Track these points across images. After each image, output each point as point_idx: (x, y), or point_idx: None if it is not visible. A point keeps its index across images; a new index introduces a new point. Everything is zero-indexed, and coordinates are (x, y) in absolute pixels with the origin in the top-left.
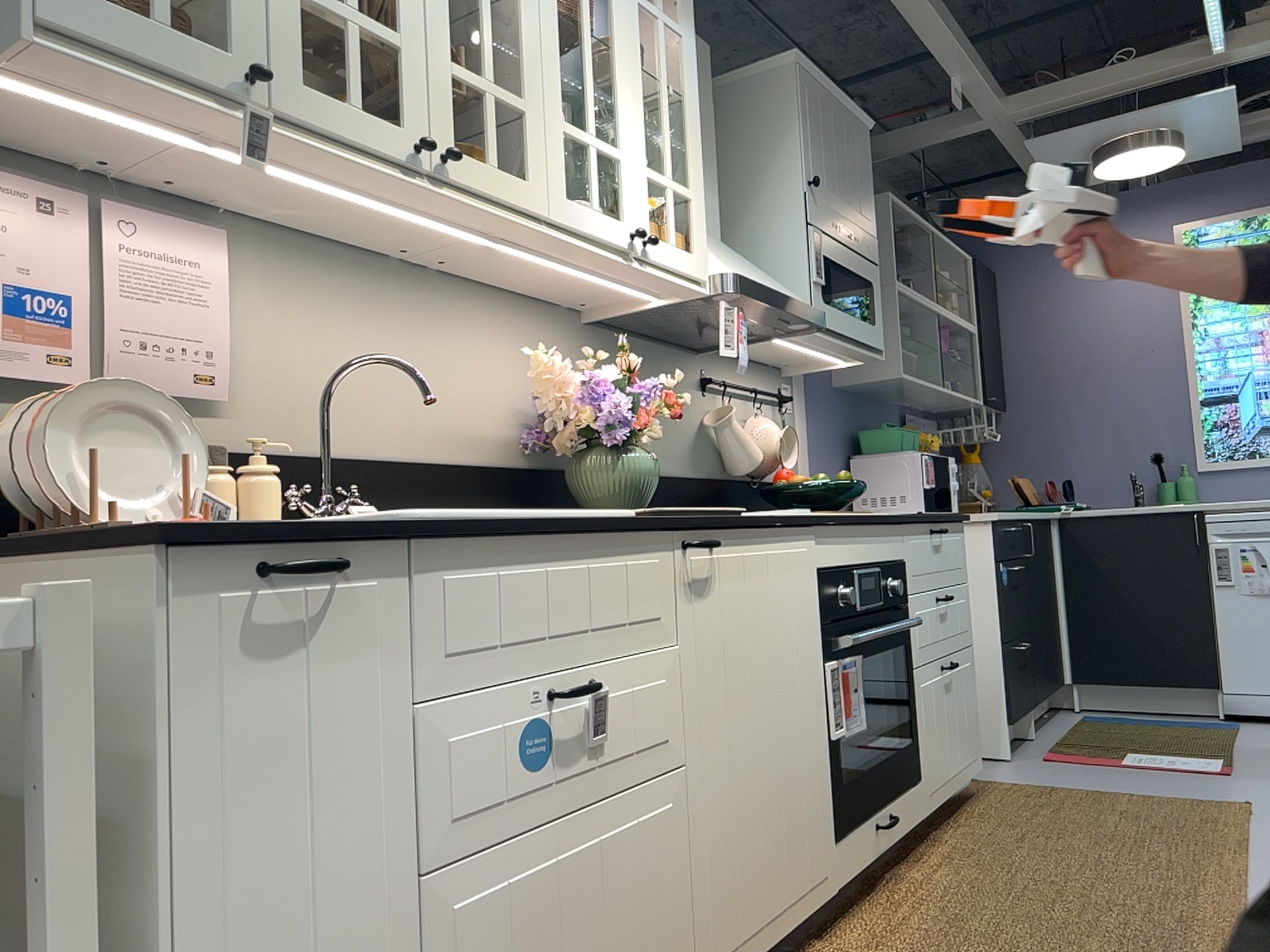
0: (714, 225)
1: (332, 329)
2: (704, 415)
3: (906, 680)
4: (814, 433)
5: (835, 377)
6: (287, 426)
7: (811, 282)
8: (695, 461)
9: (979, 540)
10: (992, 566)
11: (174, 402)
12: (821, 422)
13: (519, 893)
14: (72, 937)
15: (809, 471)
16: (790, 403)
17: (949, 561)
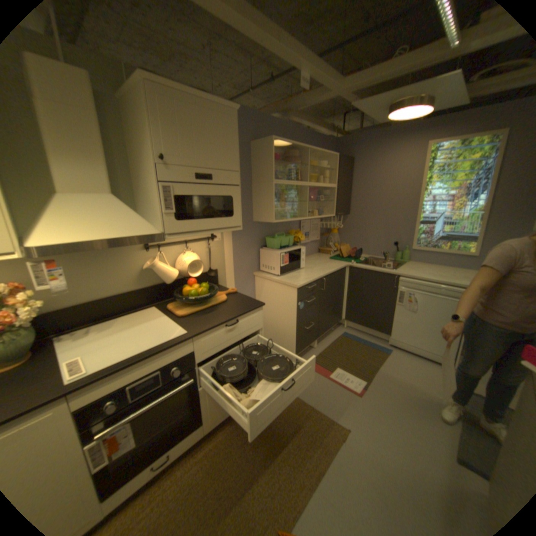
0: (97, 186)
1: None
2: (145, 260)
3: (190, 397)
4: (235, 244)
5: (253, 217)
6: None
7: (160, 213)
8: (138, 282)
9: (292, 292)
10: (295, 303)
11: None
12: (240, 238)
13: None
14: None
15: (230, 260)
16: (216, 237)
17: (242, 329)
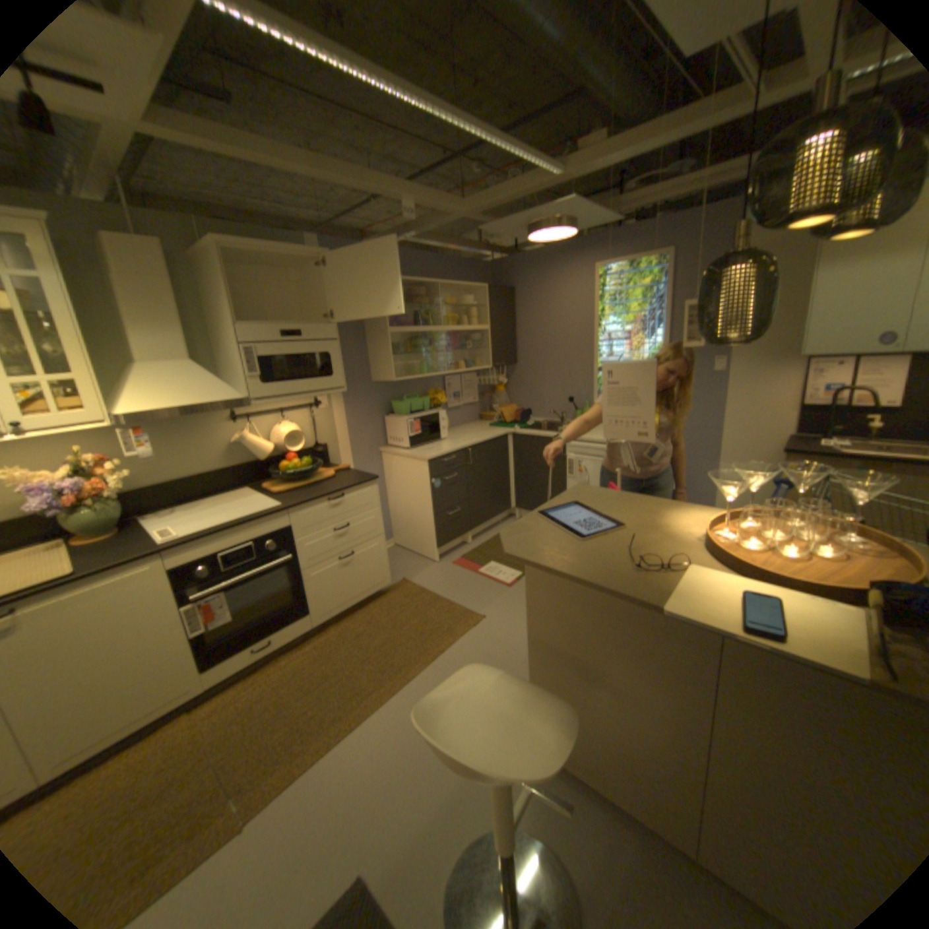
0: (175, 353)
1: None
2: (233, 433)
3: (292, 579)
4: (349, 412)
5: (371, 376)
6: None
7: (244, 377)
8: (227, 459)
9: (424, 468)
10: (428, 480)
11: None
12: (356, 404)
13: None
14: None
15: (344, 432)
16: (322, 403)
17: (351, 506)
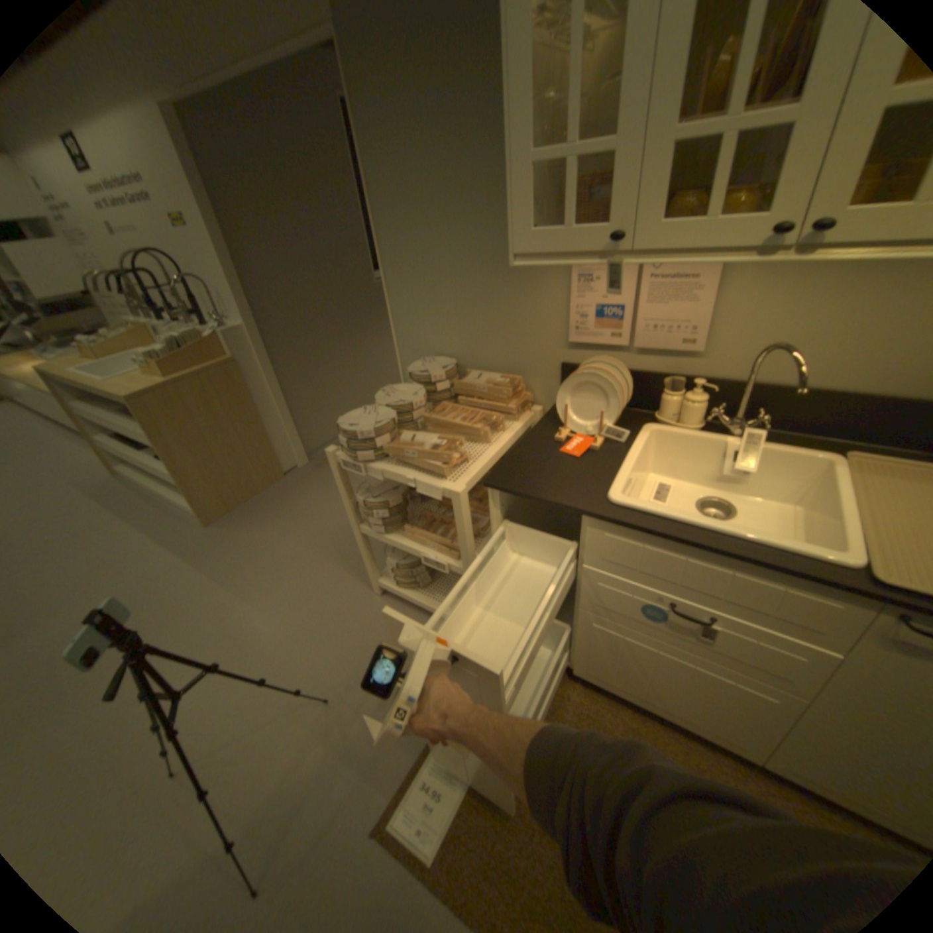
0: None
1: (817, 295)
2: None
3: None
4: None
5: None
6: (748, 363)
7: None
8: None
9: None
10: None
11: (624, 377)
12: None
13: (632, 645)
14: (471, 555)
15: None
16: None
17: None
